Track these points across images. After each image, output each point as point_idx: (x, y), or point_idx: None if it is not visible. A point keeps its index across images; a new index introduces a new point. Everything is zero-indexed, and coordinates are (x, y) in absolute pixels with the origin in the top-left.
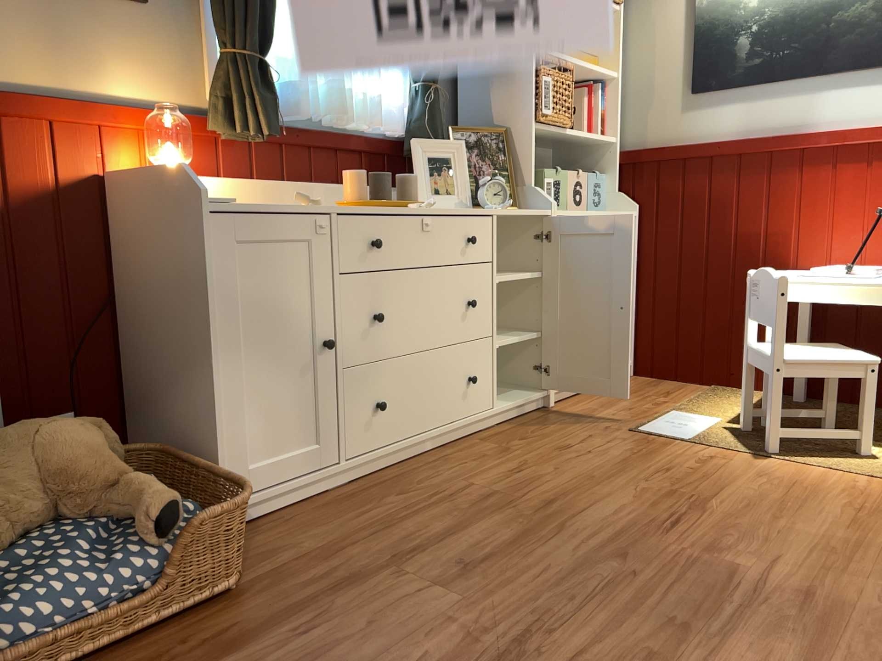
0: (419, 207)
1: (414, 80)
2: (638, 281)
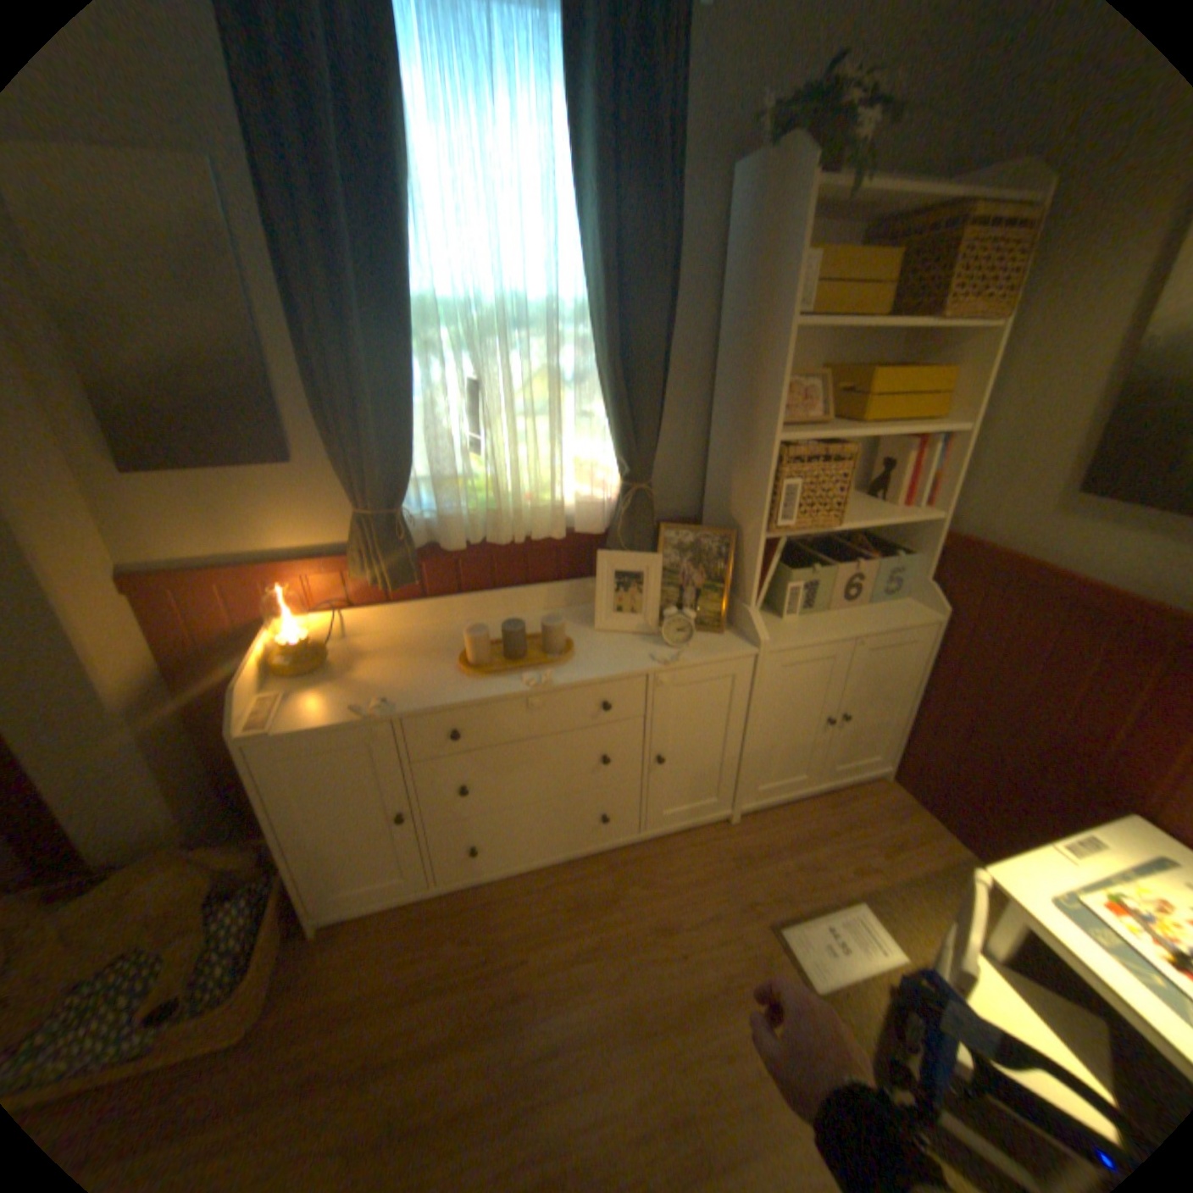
0: (528, 683)
1: (619, 472)
2: (927, 692)
